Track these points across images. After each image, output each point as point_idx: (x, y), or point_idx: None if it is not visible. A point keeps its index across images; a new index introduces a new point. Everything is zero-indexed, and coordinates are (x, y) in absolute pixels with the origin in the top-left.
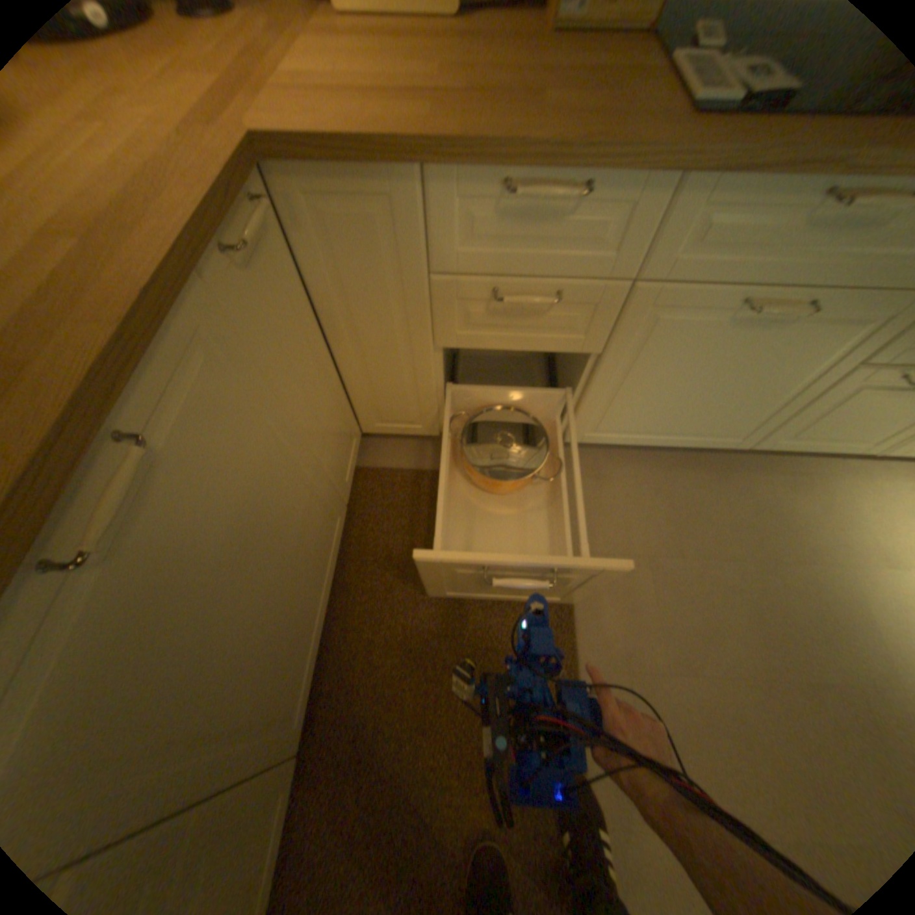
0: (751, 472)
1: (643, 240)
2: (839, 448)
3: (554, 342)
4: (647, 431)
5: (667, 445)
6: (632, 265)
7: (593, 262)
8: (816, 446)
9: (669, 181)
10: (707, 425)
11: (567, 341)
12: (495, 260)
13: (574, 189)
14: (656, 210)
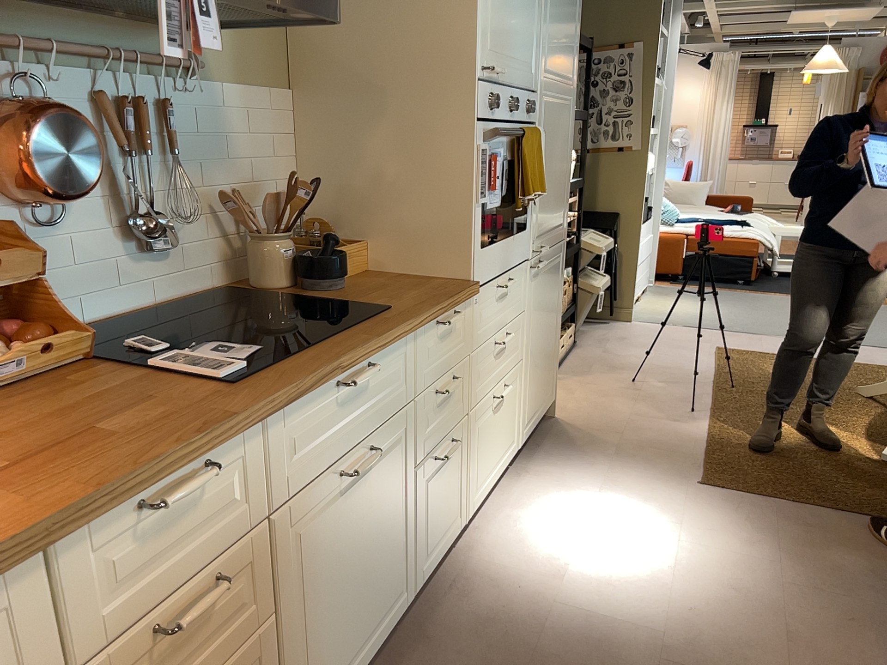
0: (432, 613)
1: (261, 480)
2: (449, 537)
3: (232, 638)
4: (347, 660)
5: (368, 658)
6: (263, 505)
7: (234, 526)
8: (439, 548)
9: (258, 430)
10: (379, 601)
11: (243, 626)
12: (148, 594)
13: (210, 473)
14: (259, 454)
